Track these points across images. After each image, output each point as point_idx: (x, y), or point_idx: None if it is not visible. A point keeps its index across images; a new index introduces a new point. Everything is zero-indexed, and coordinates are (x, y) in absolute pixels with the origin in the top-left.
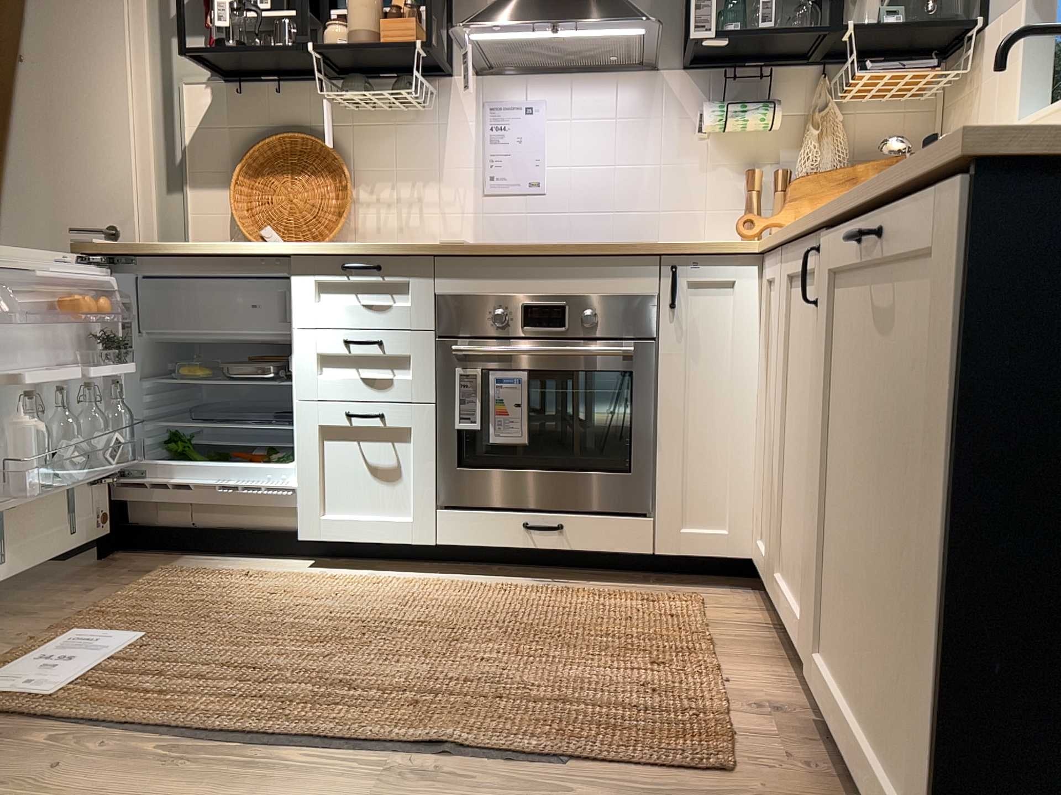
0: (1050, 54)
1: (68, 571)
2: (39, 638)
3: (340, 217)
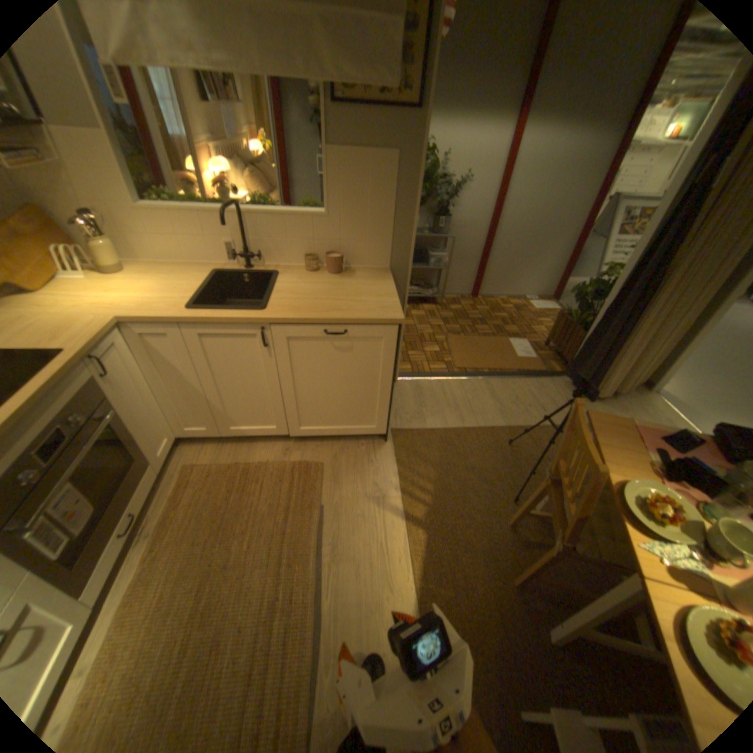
0: (128, 165)
1: None
2: None
3: None
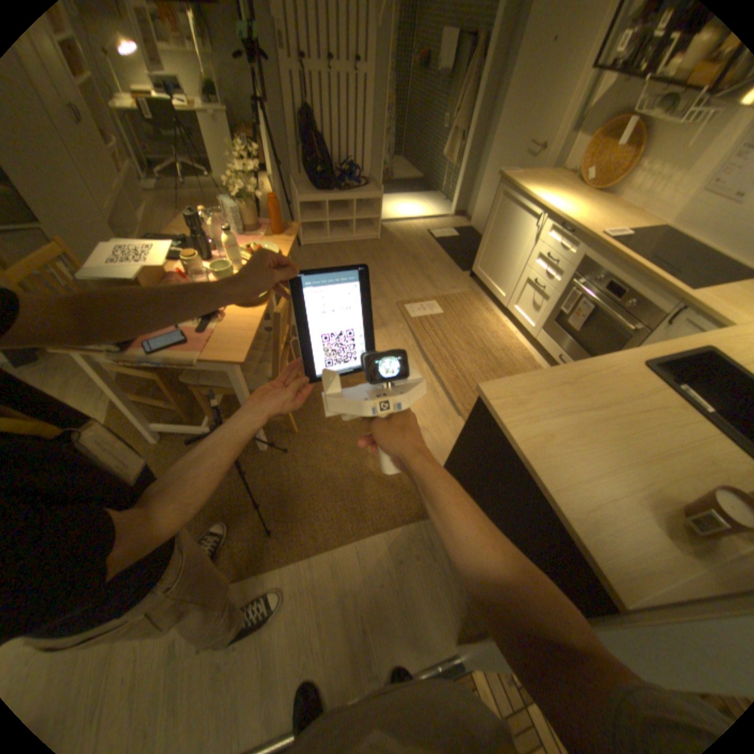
0: None
1: (458, 277)
2: (429, 297)
3: (623, 175)
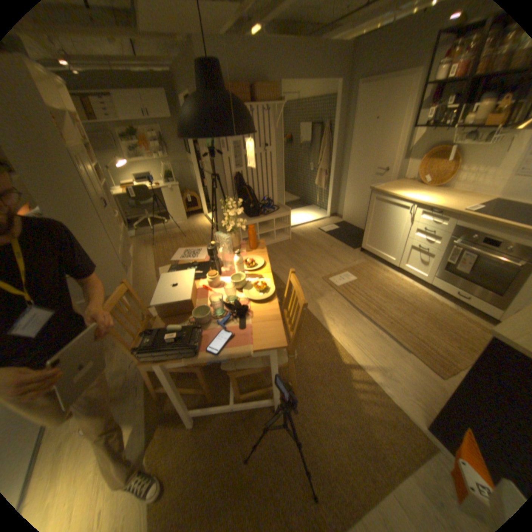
0: None
1: (353, 252)
2: (342, 269)
3: (452, 175)
